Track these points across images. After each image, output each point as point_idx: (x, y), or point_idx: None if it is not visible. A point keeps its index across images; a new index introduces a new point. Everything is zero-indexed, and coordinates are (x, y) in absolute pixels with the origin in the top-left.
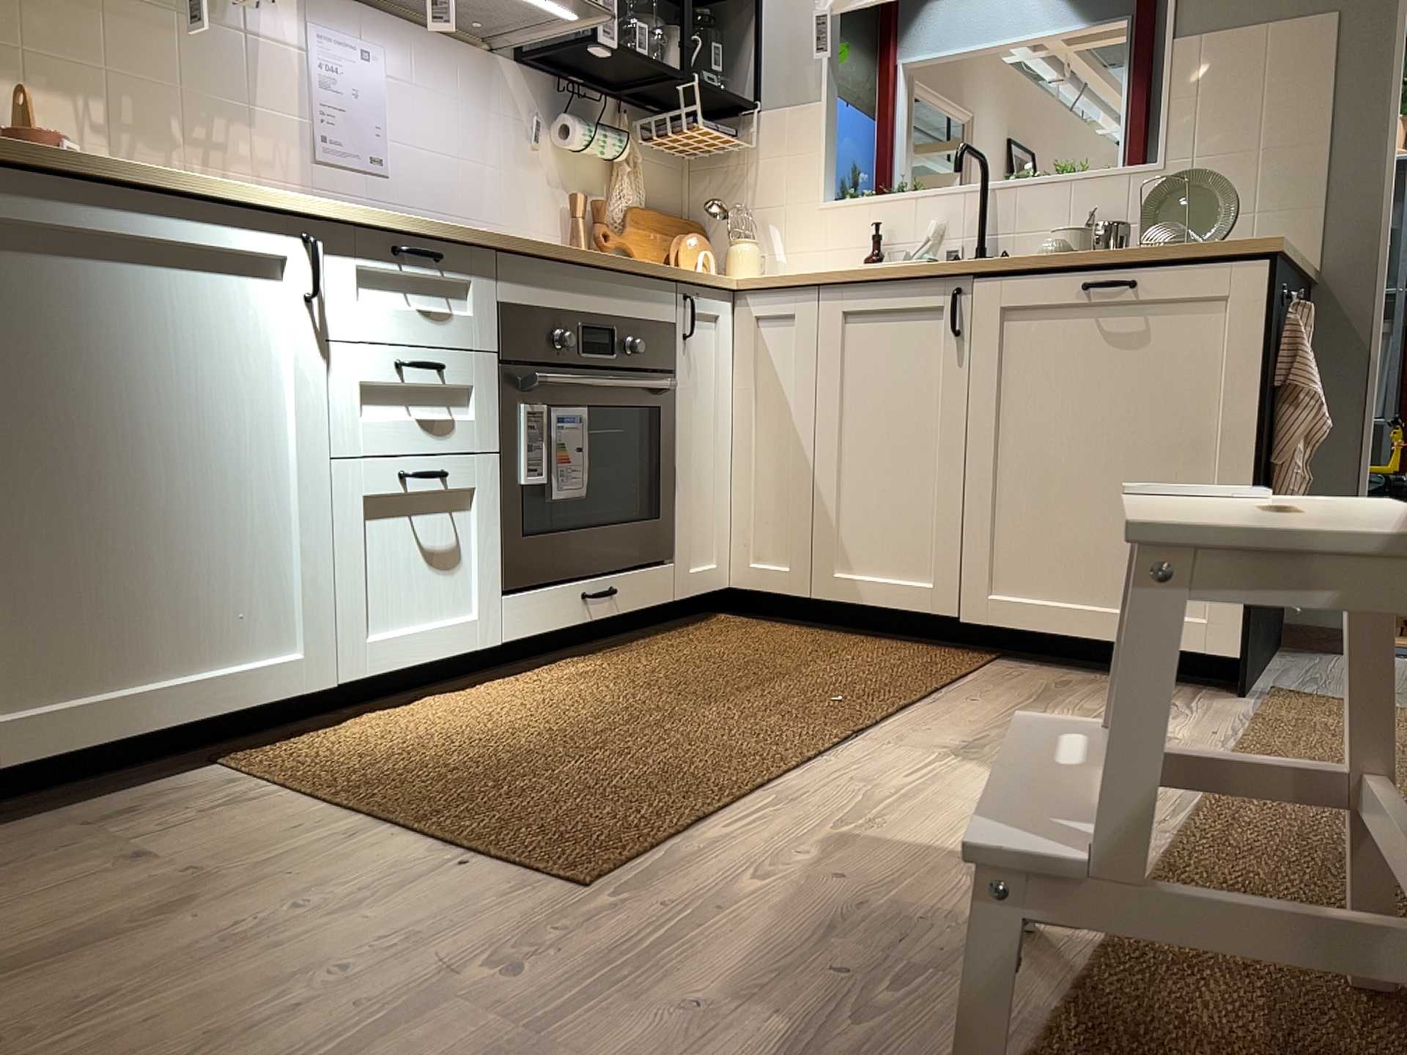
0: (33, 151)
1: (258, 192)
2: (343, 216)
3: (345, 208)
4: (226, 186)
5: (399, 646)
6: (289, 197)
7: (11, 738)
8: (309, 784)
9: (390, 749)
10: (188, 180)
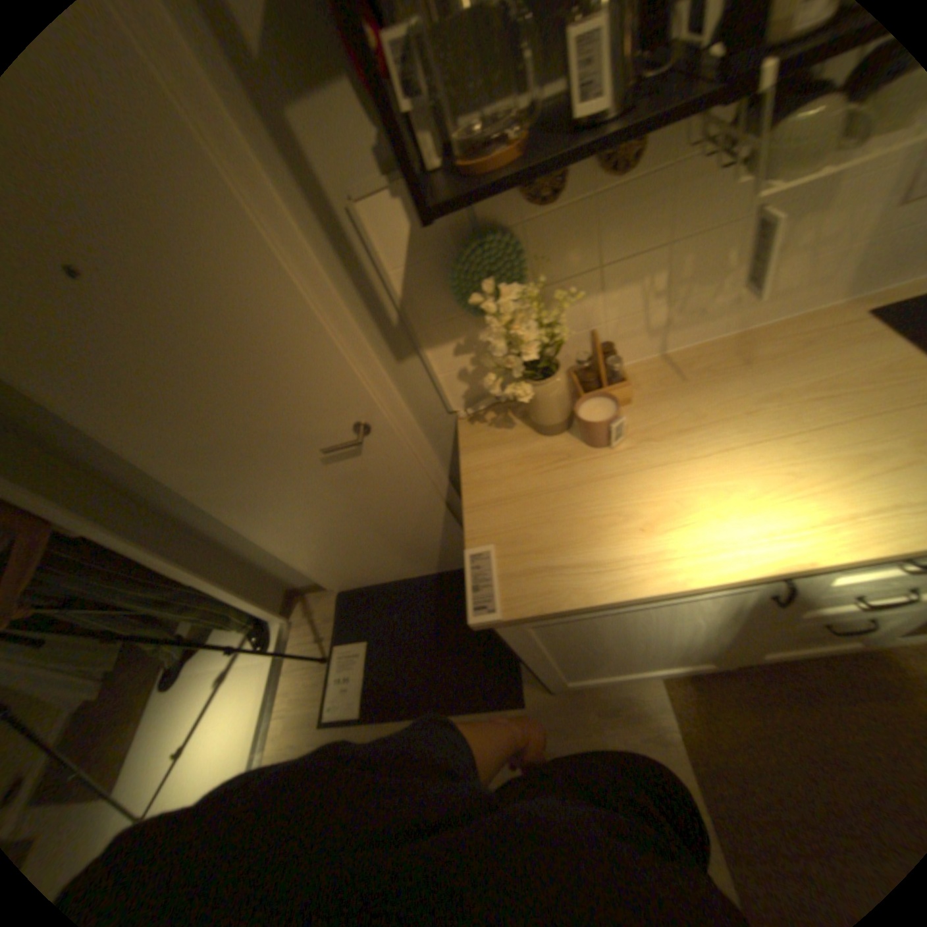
0: (559, 608)
1: (743, 579)
2: (843, 567)
3: (851, 547)
4: (710, 582)
5: (787, 659)
6: (779, 567)
7: (573, 688)
8: (695, 757)
9: (751, 737)
10: (674, 592)
